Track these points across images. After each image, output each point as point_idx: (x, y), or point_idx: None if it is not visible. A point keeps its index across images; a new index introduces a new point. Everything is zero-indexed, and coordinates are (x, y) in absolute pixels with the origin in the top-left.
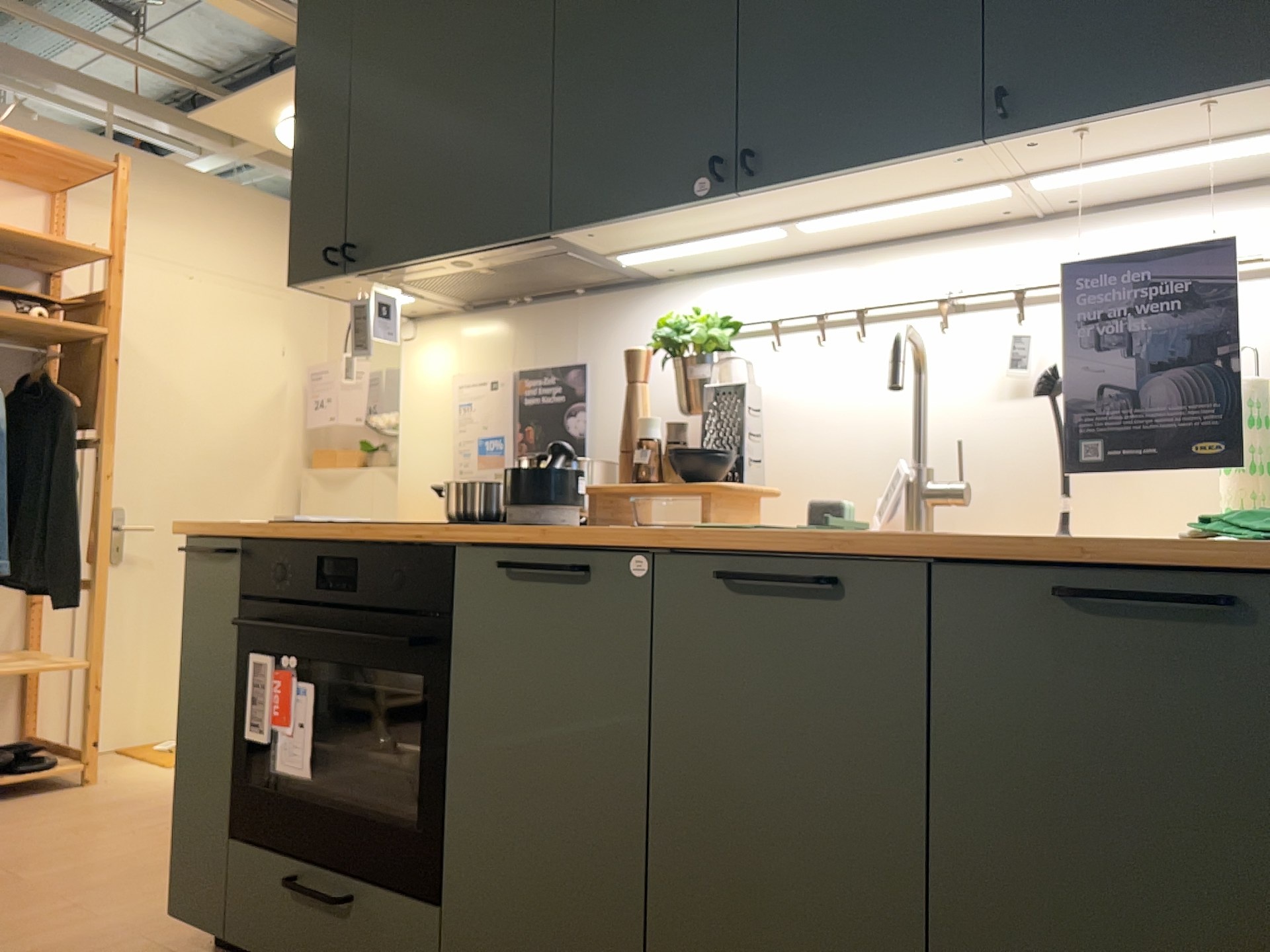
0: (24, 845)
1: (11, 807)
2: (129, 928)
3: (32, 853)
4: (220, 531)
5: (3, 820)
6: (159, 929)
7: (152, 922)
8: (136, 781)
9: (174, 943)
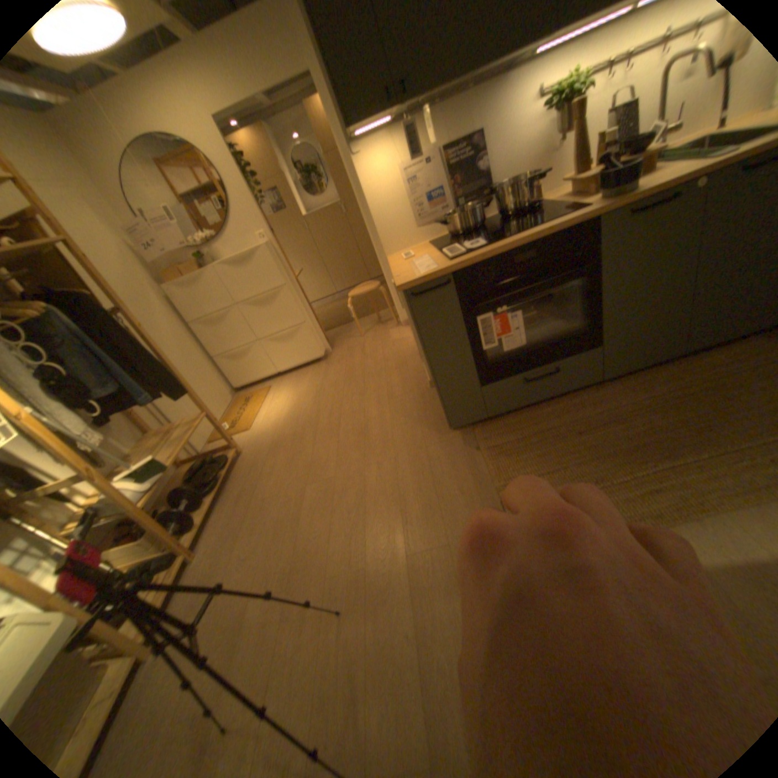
0: (292, 472)
1: (239, 475)
2: (412, 447)
3: (305, 470)
4: (437, 274)
5: (254, 478)
6: (421, 440)
7: (413, 441)
8: (254, 437)
9: (437, 437)
